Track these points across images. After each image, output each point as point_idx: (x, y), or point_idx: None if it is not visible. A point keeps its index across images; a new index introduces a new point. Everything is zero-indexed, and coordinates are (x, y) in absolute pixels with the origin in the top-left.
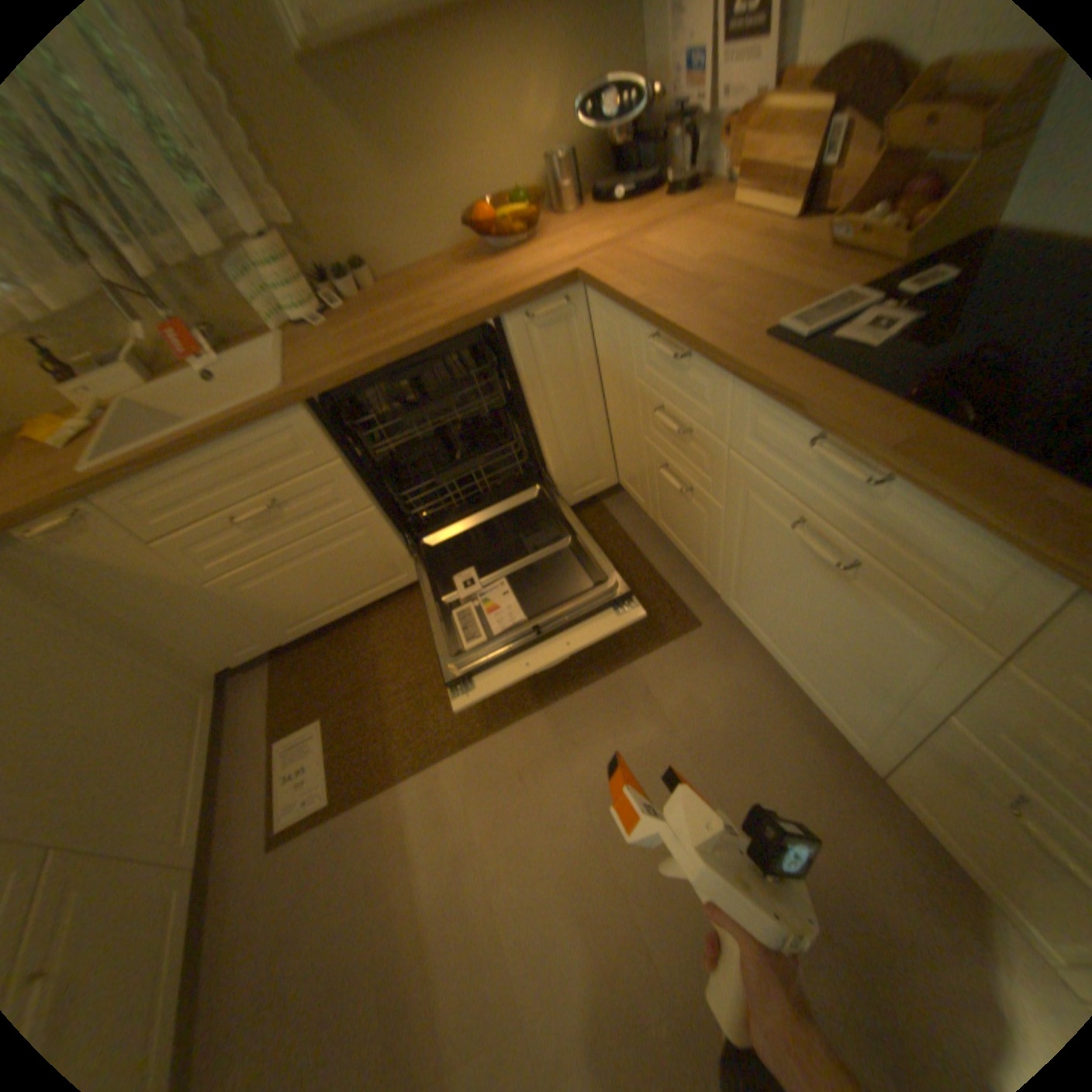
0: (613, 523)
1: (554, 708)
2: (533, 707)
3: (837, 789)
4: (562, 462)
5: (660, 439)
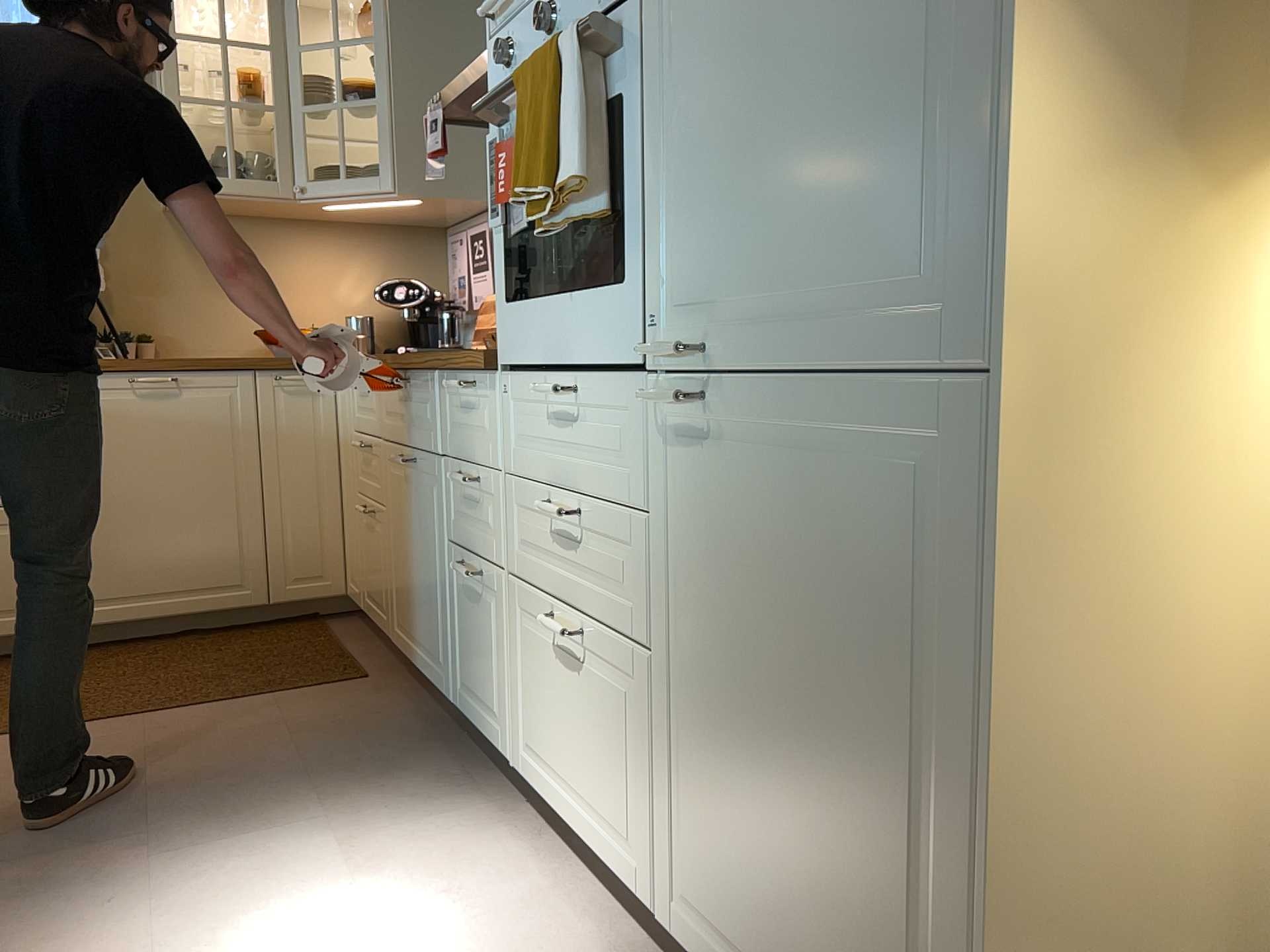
0: (326, 629)
1: (159, 716)
2: (133, 714)
3: (425, 745)
4: (282, 537)
5: (362, 480)
